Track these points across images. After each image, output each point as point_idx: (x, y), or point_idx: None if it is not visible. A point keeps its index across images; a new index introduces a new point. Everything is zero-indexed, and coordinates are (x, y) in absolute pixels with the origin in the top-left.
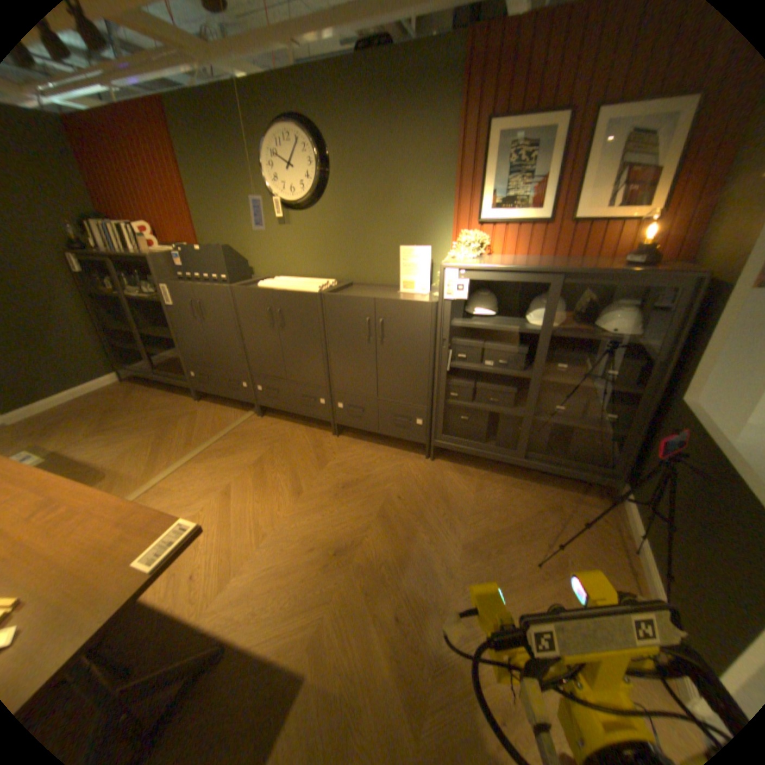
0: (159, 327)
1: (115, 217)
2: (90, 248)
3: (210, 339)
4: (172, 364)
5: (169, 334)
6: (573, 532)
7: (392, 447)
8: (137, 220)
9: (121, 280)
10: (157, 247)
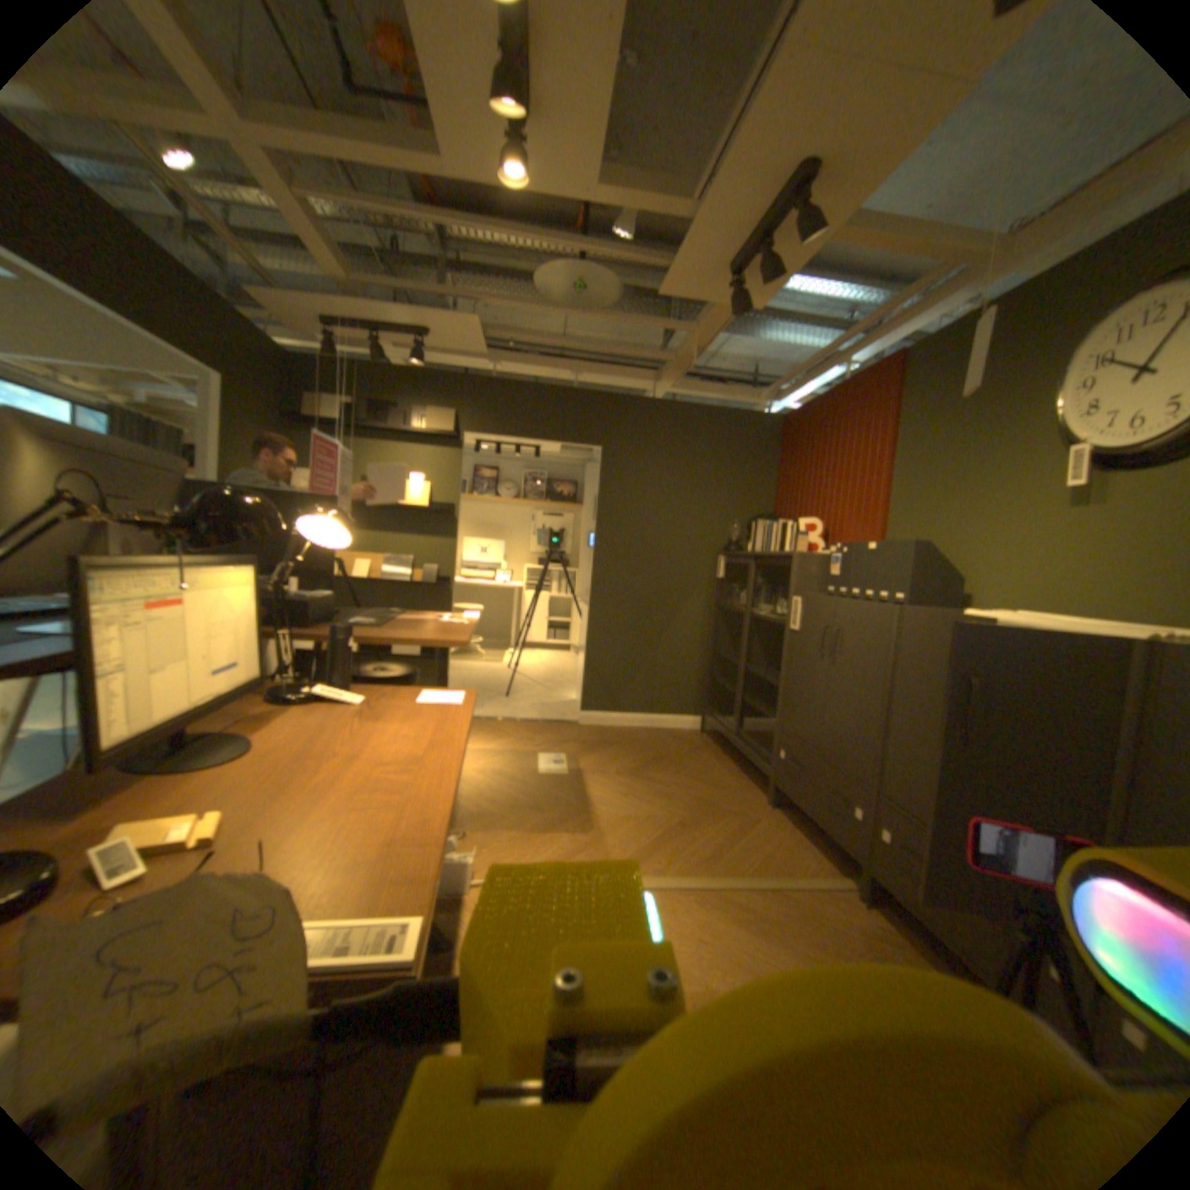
0: (773, 668)
1: (790, 519)
2: (744, 552)
3: (829, 700)
4: (768, 734)
5: (778, 679)
6: None
7: None
8: (813, 520)
9: (757, 593)
10: (817, 551)
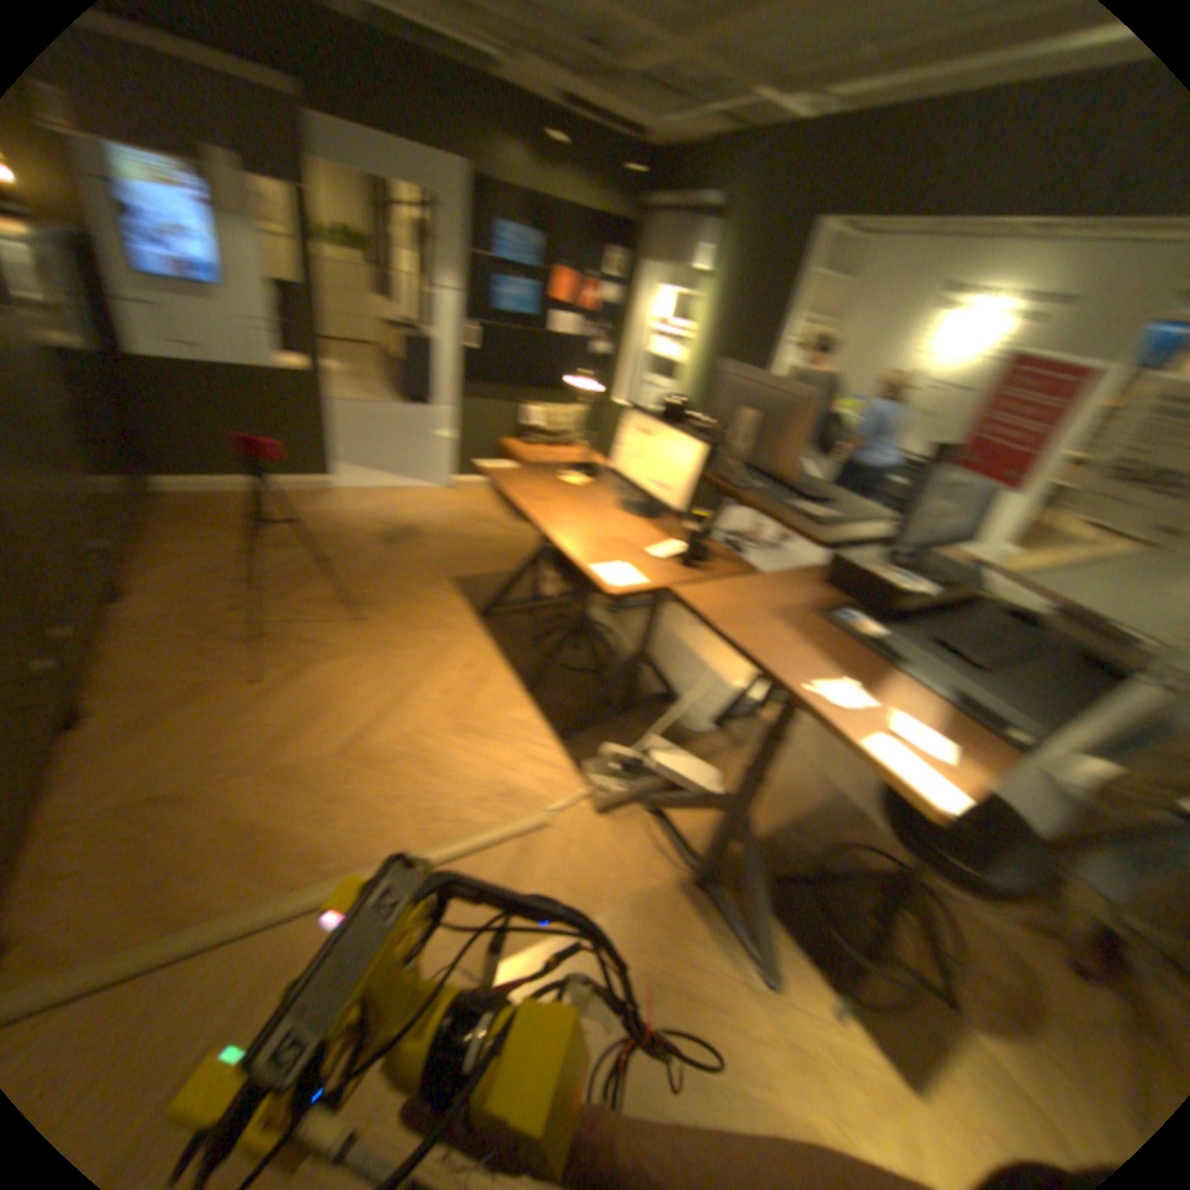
0: None
1: None
2: None
3: None
4: None
5: None
6: (225, 512)
7: (108, 639)
8: None
9: None
10: None
